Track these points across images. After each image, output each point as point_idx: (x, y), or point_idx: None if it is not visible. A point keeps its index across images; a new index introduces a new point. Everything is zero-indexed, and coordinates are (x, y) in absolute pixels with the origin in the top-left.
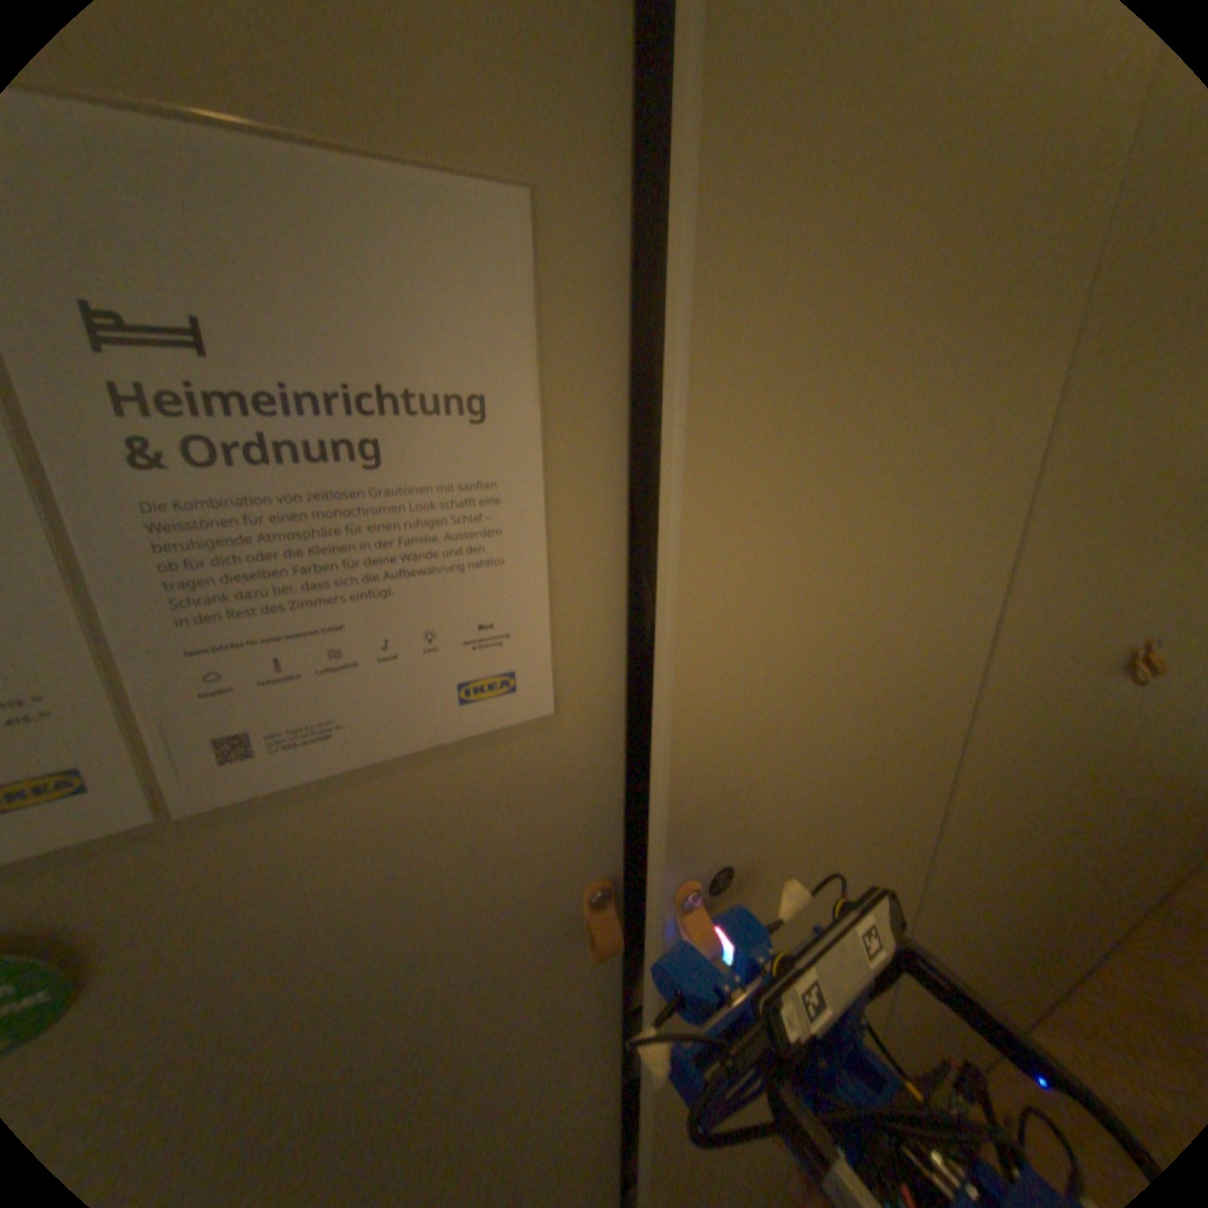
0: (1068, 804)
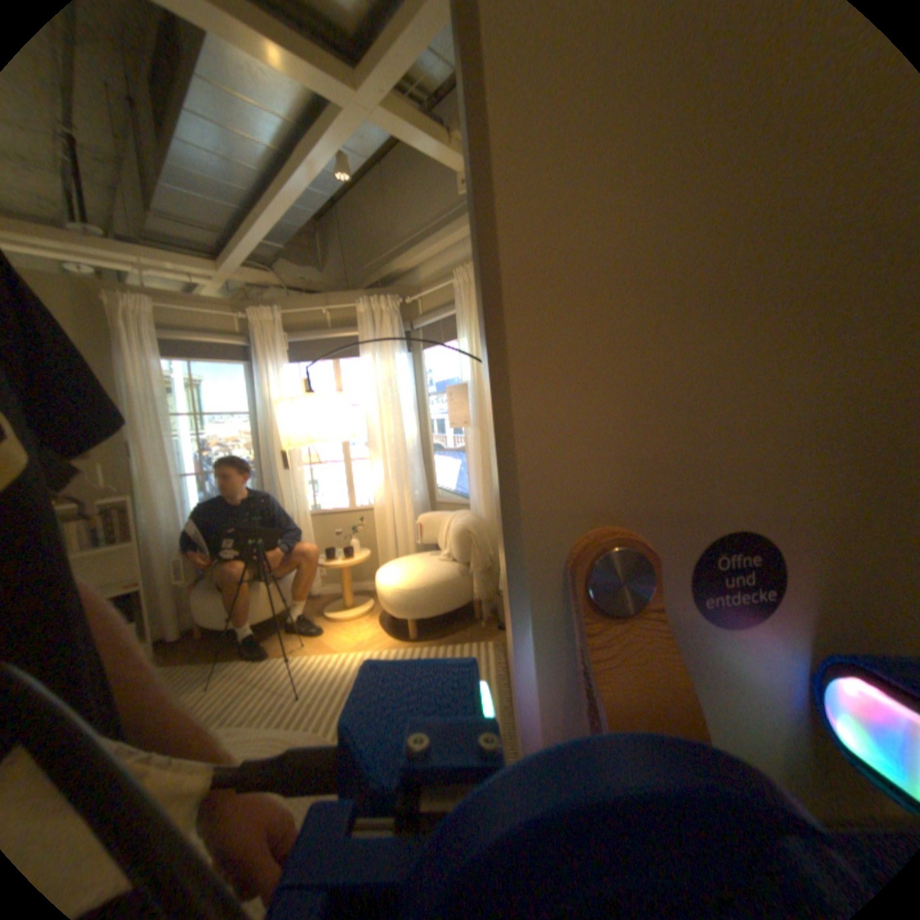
0: None
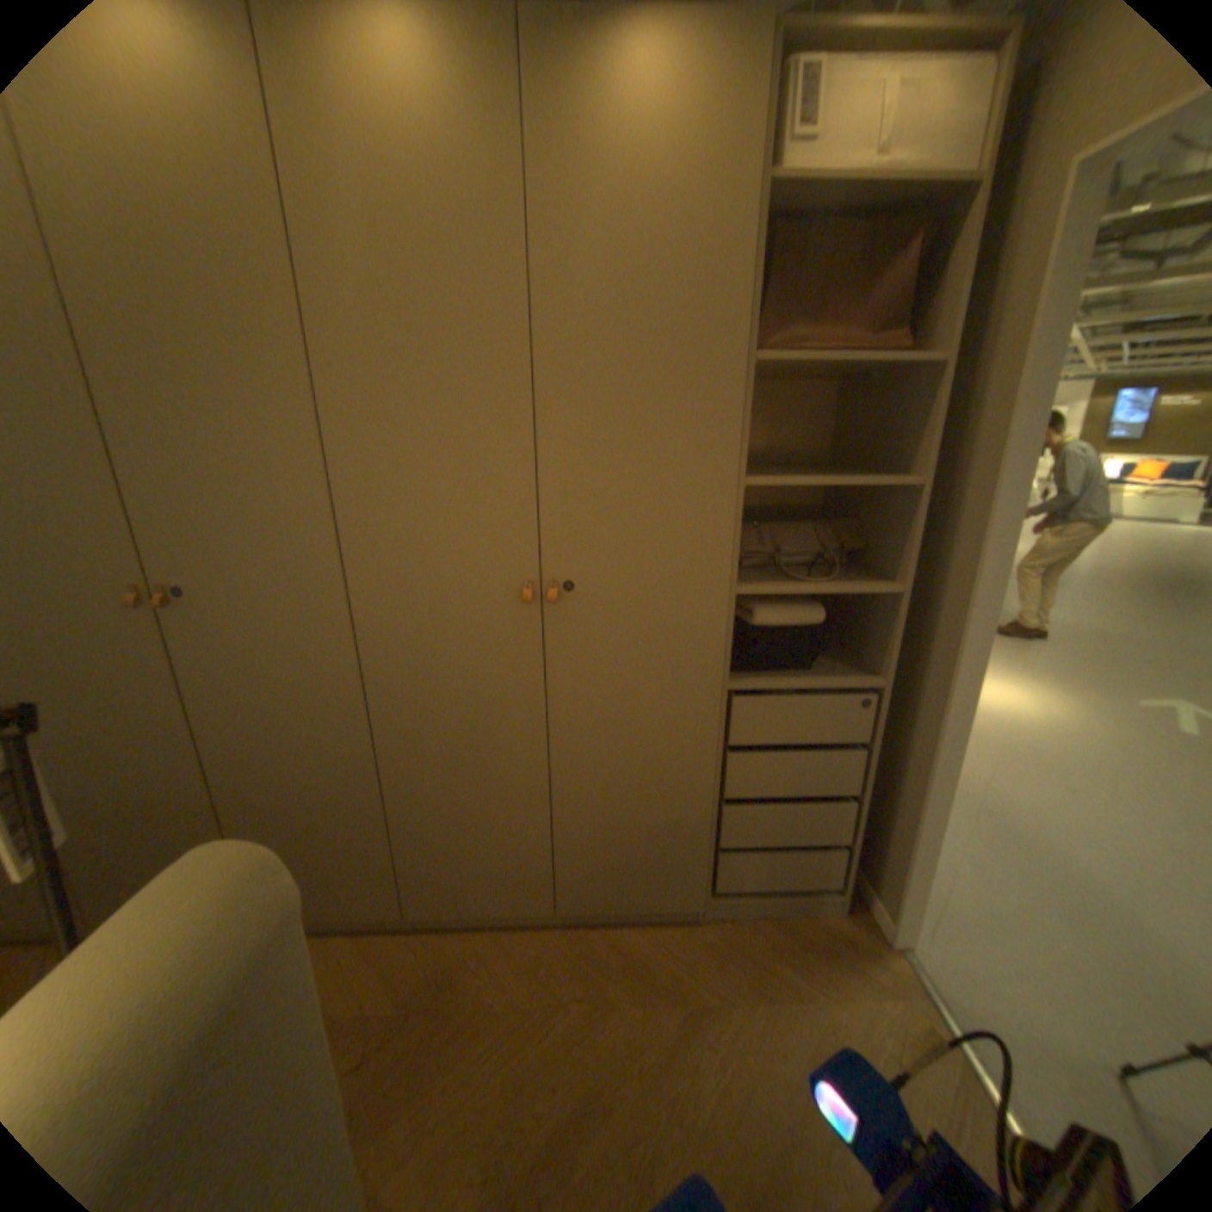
0: (144, 693)
